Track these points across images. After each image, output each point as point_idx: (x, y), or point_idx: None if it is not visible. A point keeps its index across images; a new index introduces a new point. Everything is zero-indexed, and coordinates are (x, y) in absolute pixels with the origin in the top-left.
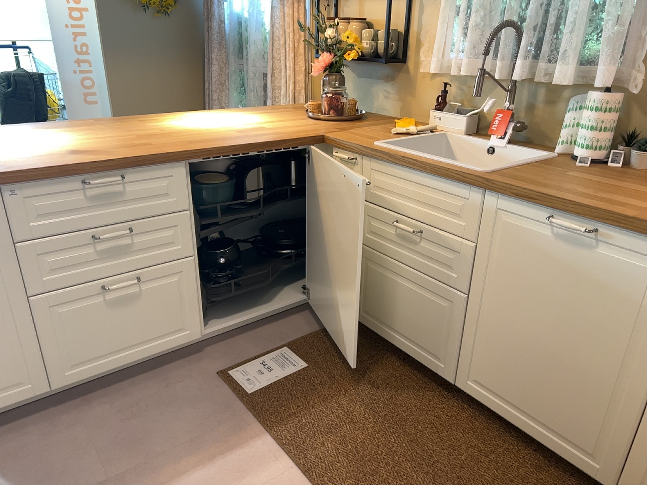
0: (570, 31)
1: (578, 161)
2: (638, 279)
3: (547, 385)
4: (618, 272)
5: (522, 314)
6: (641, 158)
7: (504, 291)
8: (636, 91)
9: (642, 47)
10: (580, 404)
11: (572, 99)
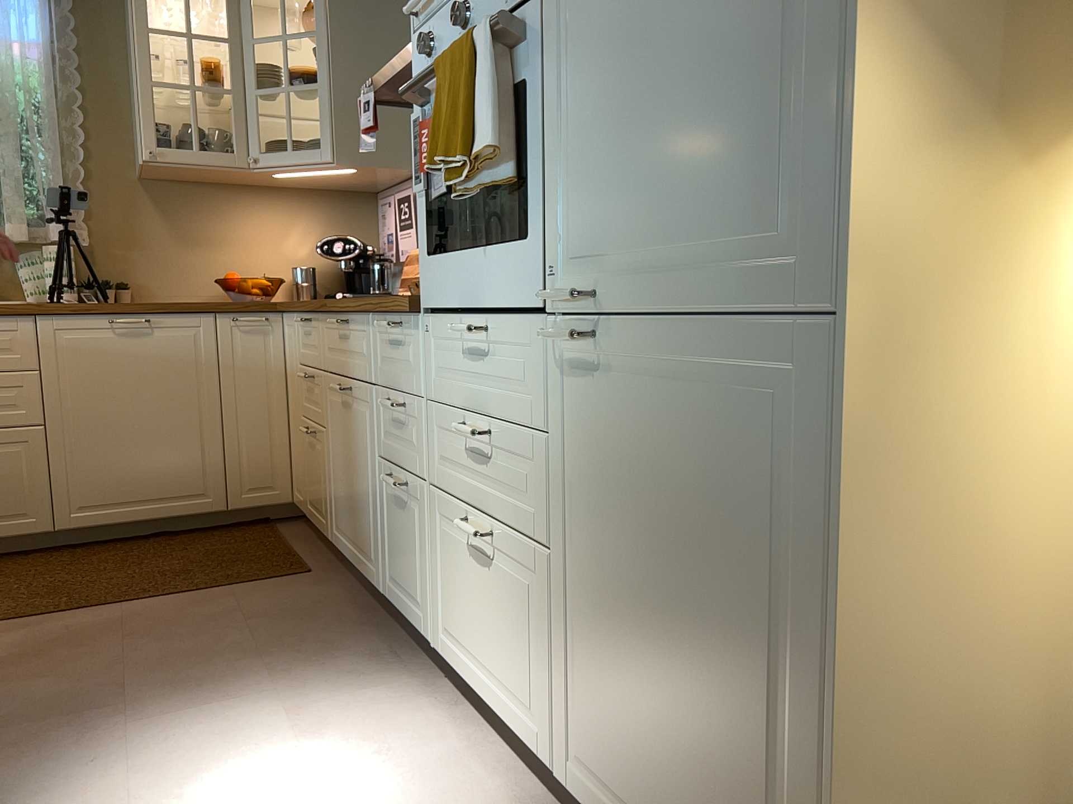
0: (13, 194)
1: (64, 302)
2: (187, 343)
3: (151, 462)
4: (174, 344)
5: (110, 413)
6: (111, 293)
7: (85, 401)
8: (87, 243)
9: (74, 211)
10: (182, 459)
11: (20, 257)
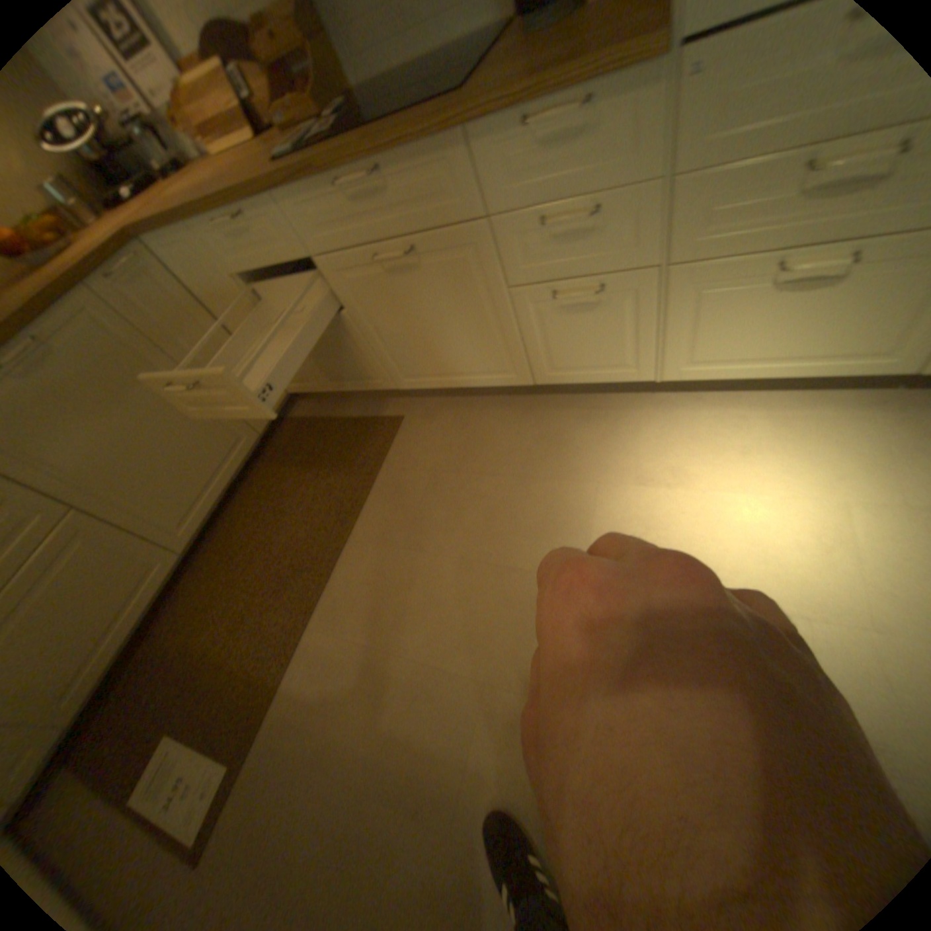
0: None
1: None
2: (96, 332)
3: (185, 451)
4: (85, 342)
5: (111, 447)
6: None
7: (78, 457)
8: None
9: None
10: (201, 429)
11: None
